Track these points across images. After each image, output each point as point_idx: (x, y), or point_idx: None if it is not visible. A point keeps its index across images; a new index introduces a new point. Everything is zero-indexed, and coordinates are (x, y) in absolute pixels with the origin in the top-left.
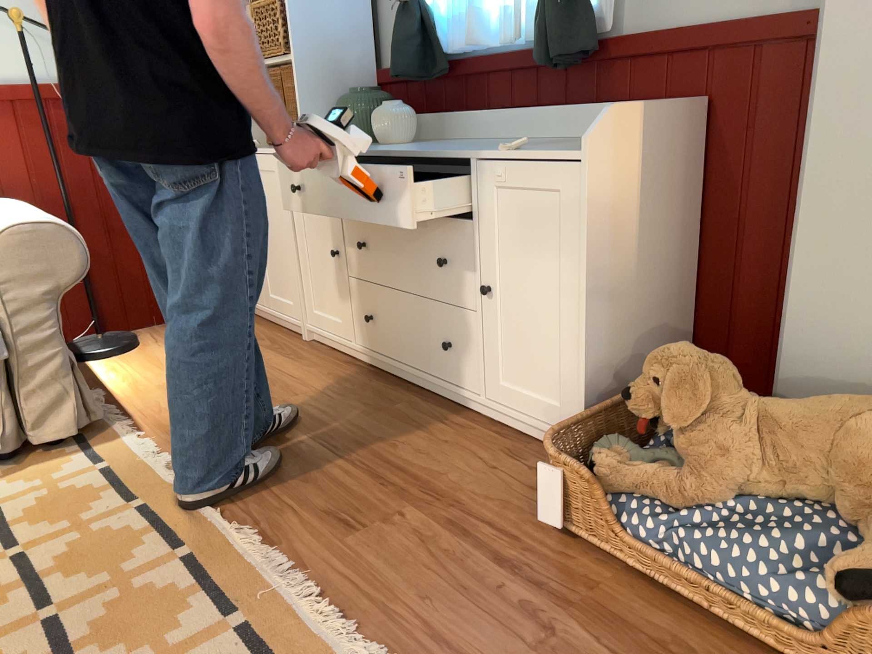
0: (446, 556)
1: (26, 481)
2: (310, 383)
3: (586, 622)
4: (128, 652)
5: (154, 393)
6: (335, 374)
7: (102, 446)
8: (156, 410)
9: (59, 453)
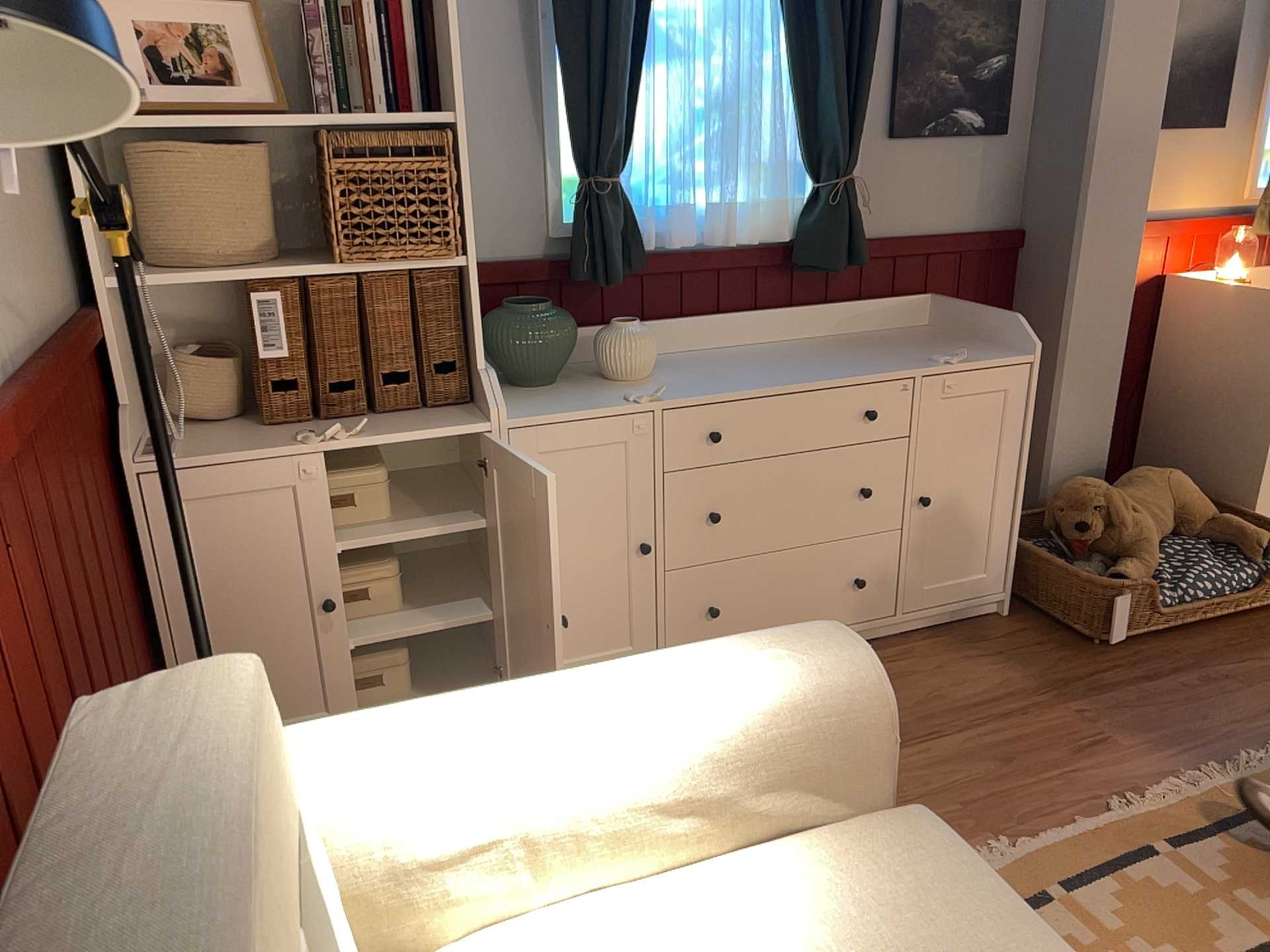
0: (1145, 700)
1: None
2: None
3: (1214, 663)
4: None
5: None
6: None
7: None
8: None
9: None
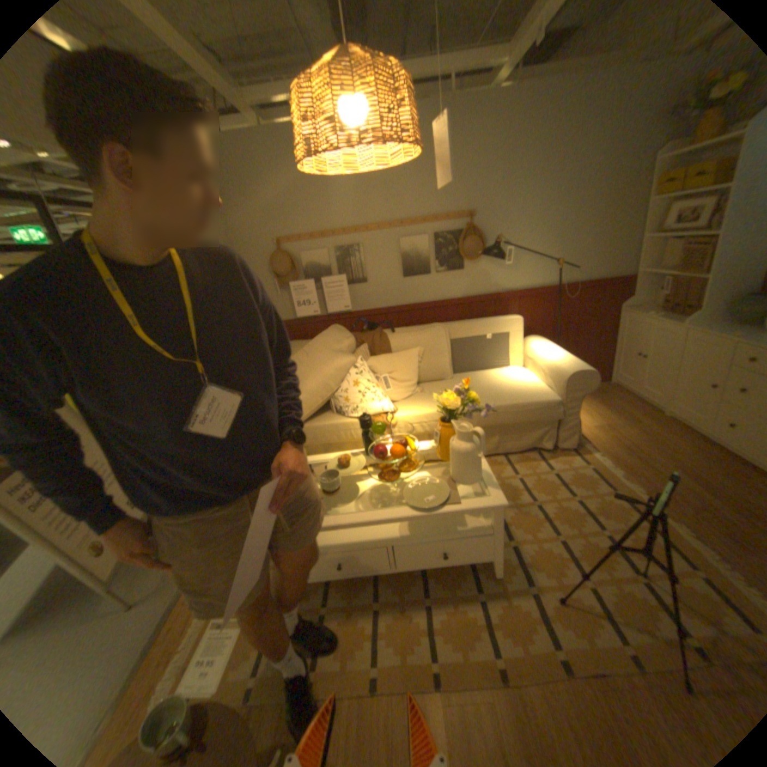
0: None
1: (561, 464)
2: (682, 448)
3: None
4: (653, 567)
5: (593, 430)
6: (697, 446)
7: (585, 456)
8: (599, 441)
9: (567, 454)
